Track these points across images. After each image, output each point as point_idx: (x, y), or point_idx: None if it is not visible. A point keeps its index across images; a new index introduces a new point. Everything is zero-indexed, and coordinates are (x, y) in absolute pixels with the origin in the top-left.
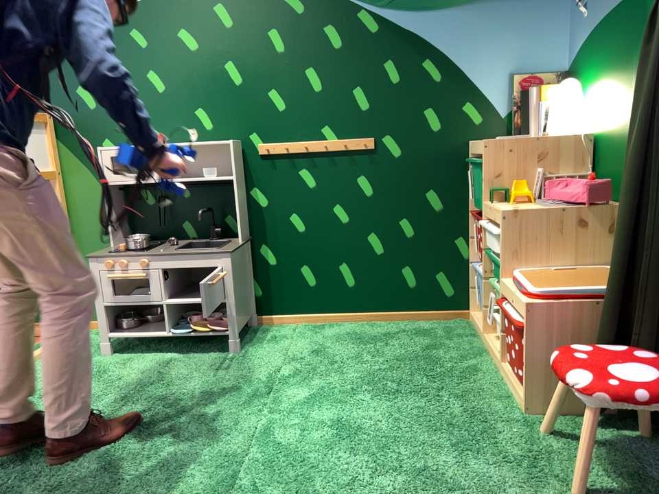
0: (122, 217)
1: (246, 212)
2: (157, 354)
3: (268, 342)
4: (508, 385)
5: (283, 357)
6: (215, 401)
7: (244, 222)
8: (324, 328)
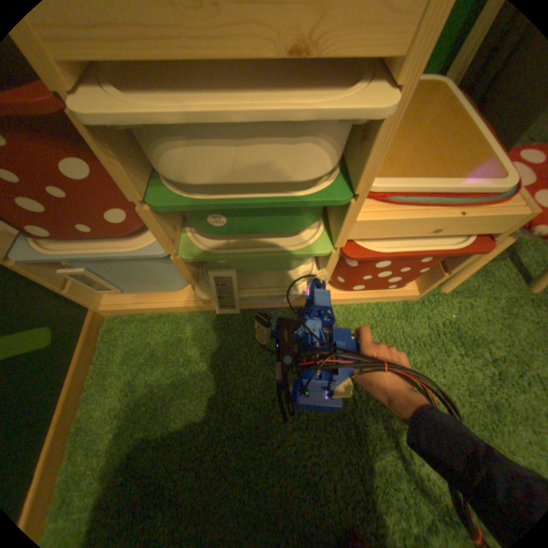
0: None
1: None
2: None
3: None
4: (350, 301)
5: None
6: None
7: None
8: None
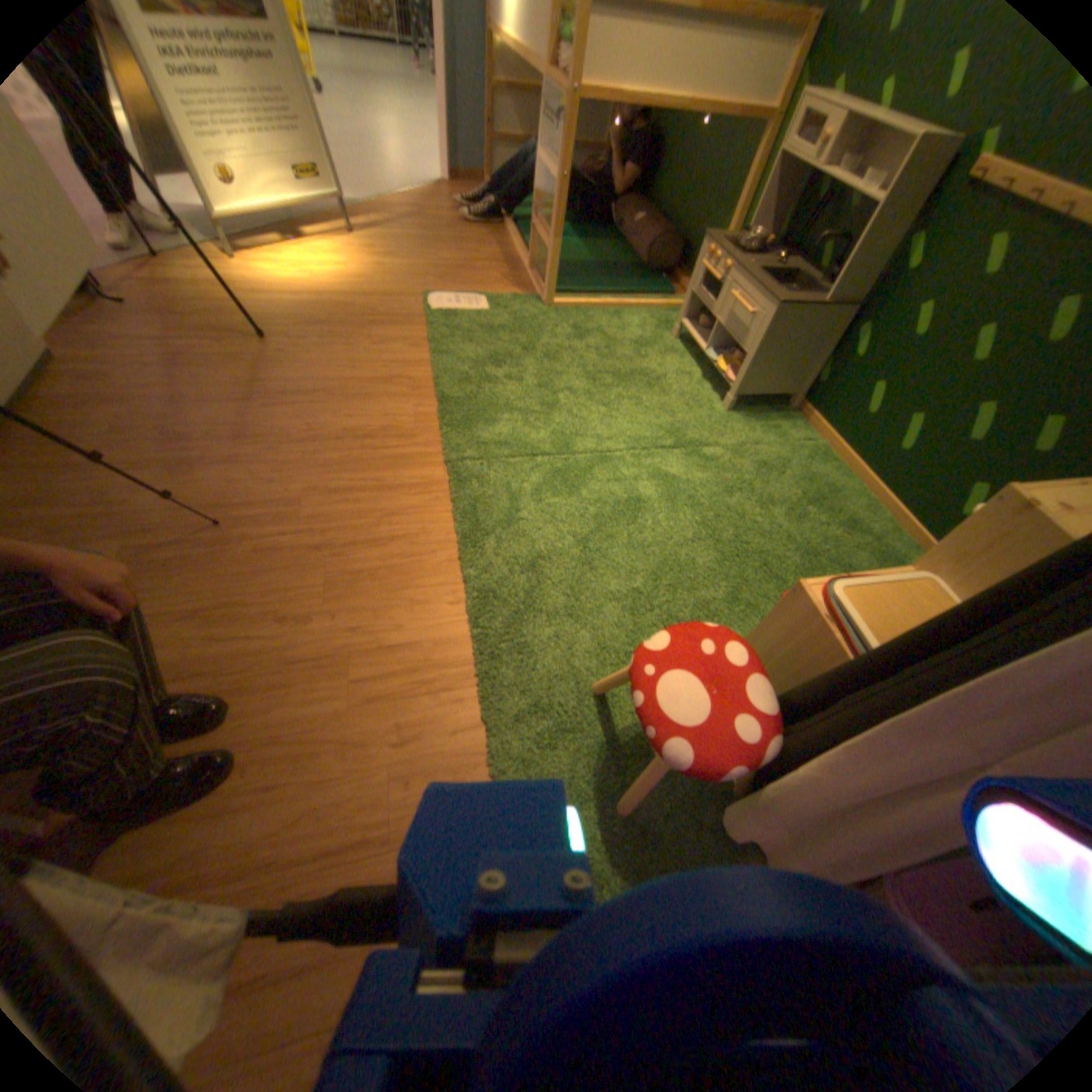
0: (790, 203)
1: (885, 265)
2: (693, 363)
3: (765, 426)
4: None
5: (739, 443)
6: (638, 418)
7: (873, 279)
8: (831, 462)
